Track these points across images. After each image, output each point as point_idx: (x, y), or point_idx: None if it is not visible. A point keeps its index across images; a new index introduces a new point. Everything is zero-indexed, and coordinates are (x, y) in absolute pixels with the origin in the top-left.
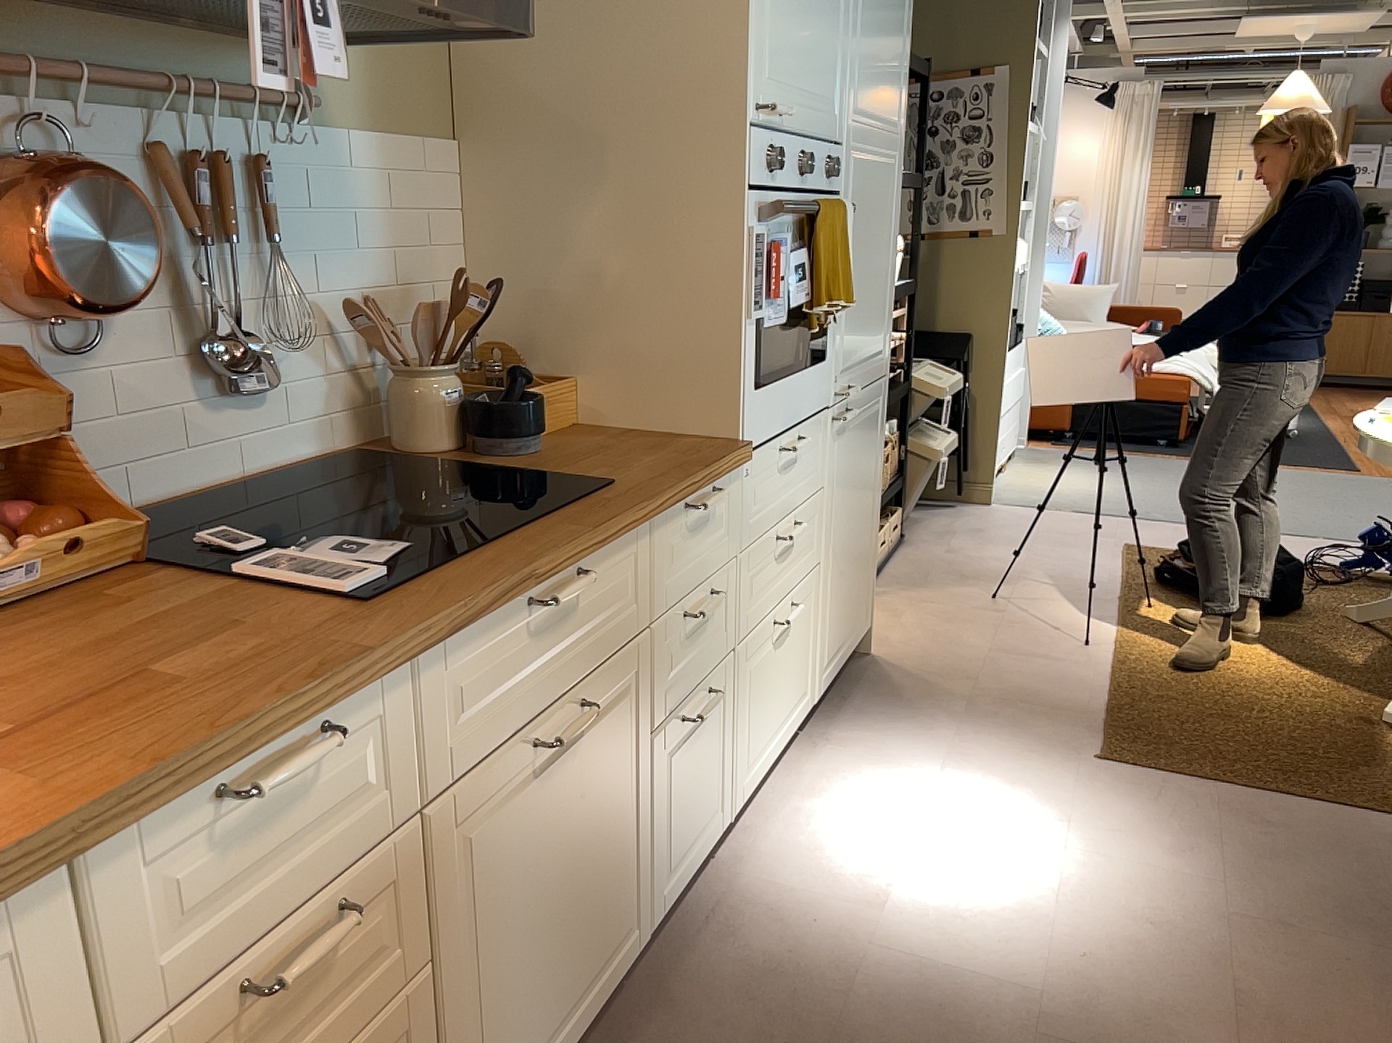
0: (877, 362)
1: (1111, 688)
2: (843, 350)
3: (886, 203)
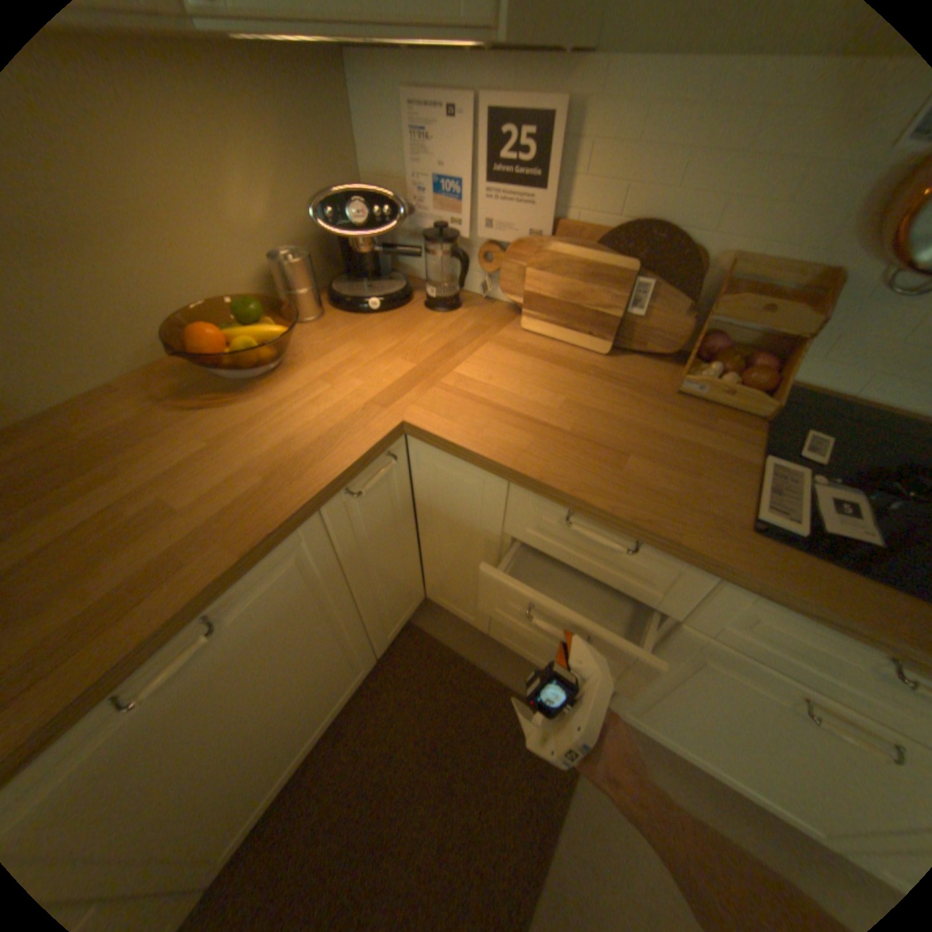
0: None
1: None
2: None
3: None
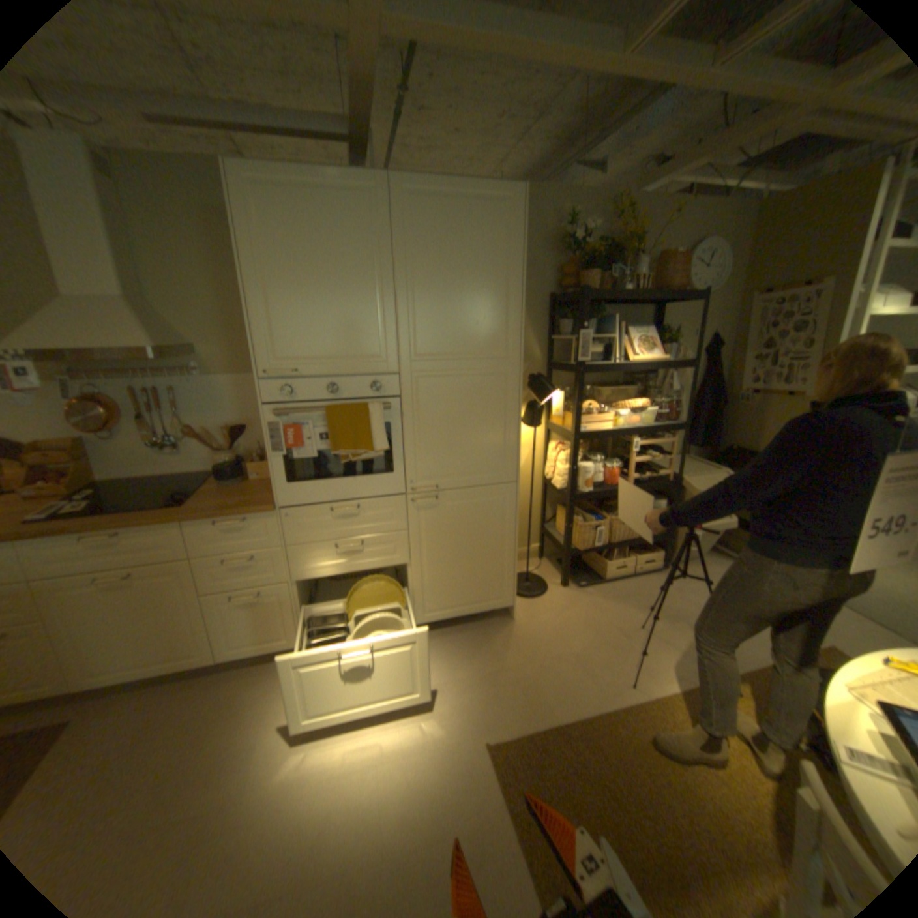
0: (491, 475)
1: (584, 722)
2: (419, 469)
3: (486, 394)
